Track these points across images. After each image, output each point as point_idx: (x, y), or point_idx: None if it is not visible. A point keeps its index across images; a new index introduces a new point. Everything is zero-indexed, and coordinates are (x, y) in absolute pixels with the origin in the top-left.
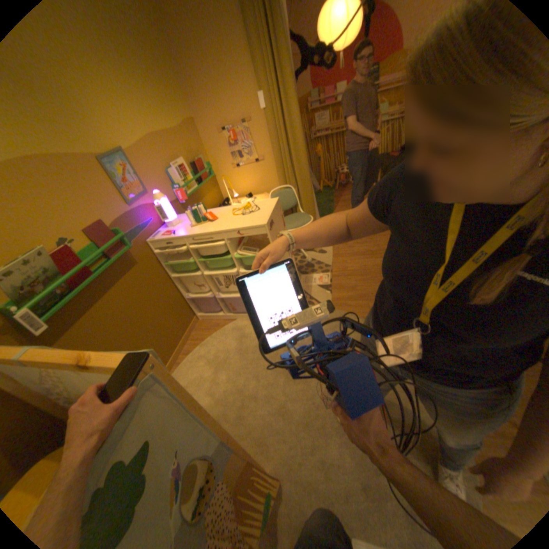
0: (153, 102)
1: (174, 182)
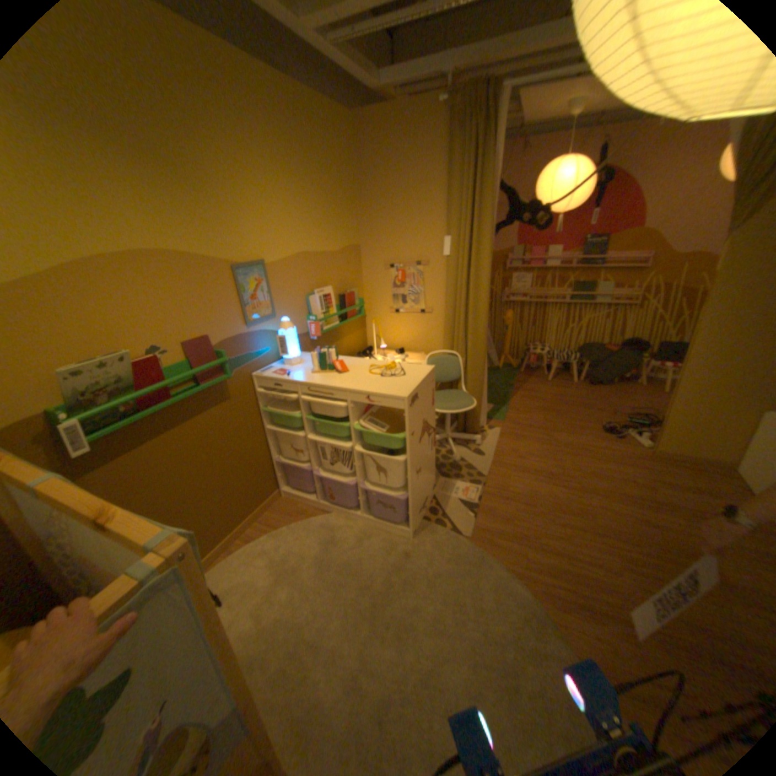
0: (319, 222)
1: (312, 312)
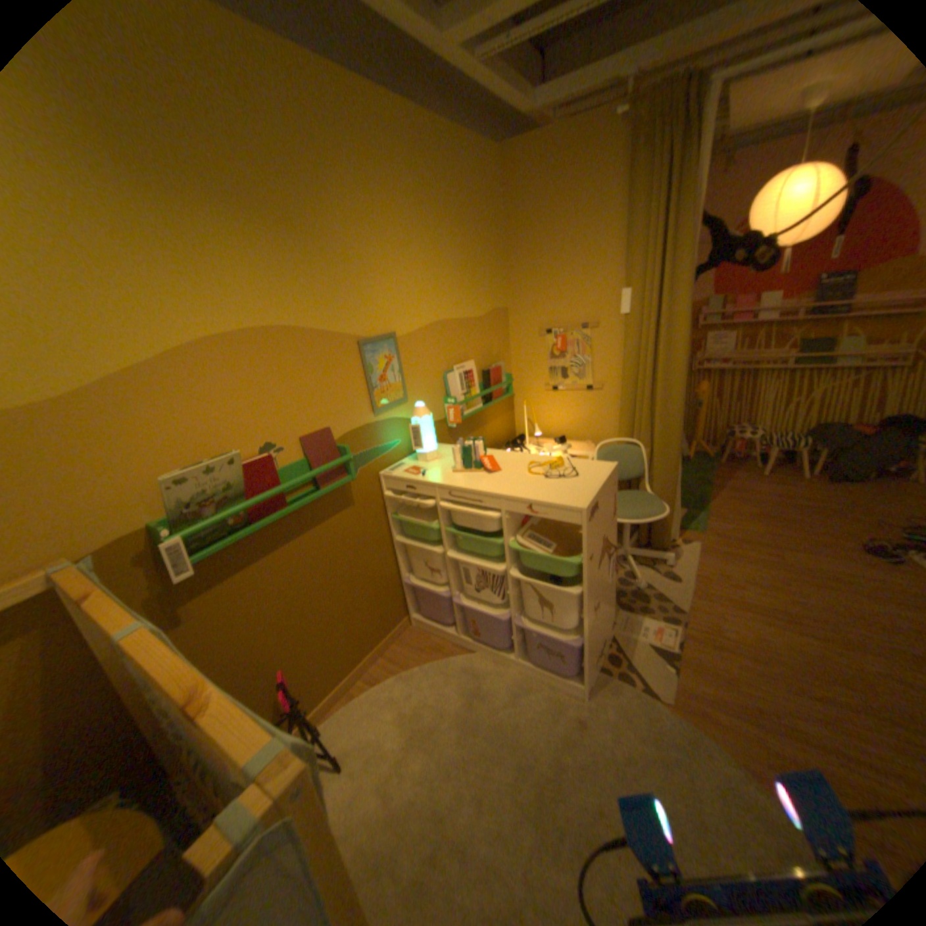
0: (460, 281)
1: (450, 394)
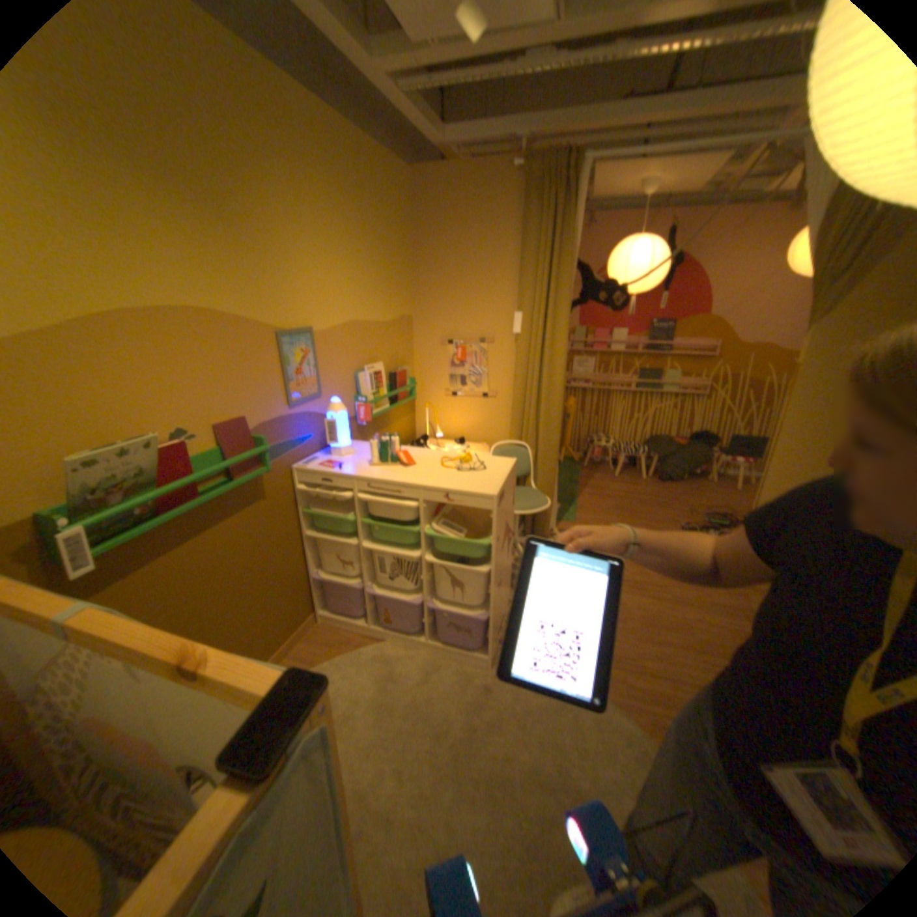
0: (372, 286)
1: (361, 392)
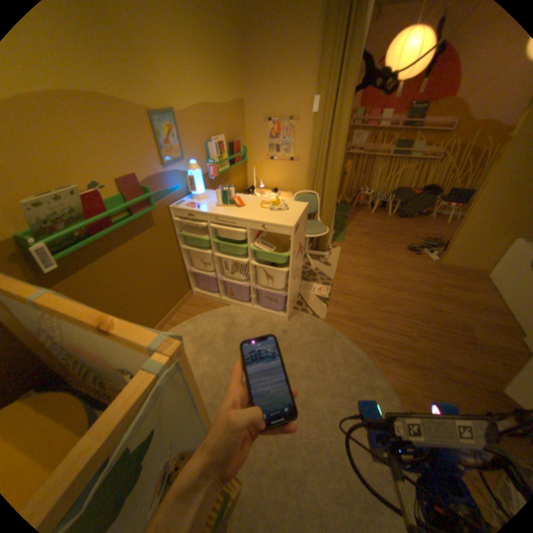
0: (214, 75)
1: (210, 157)
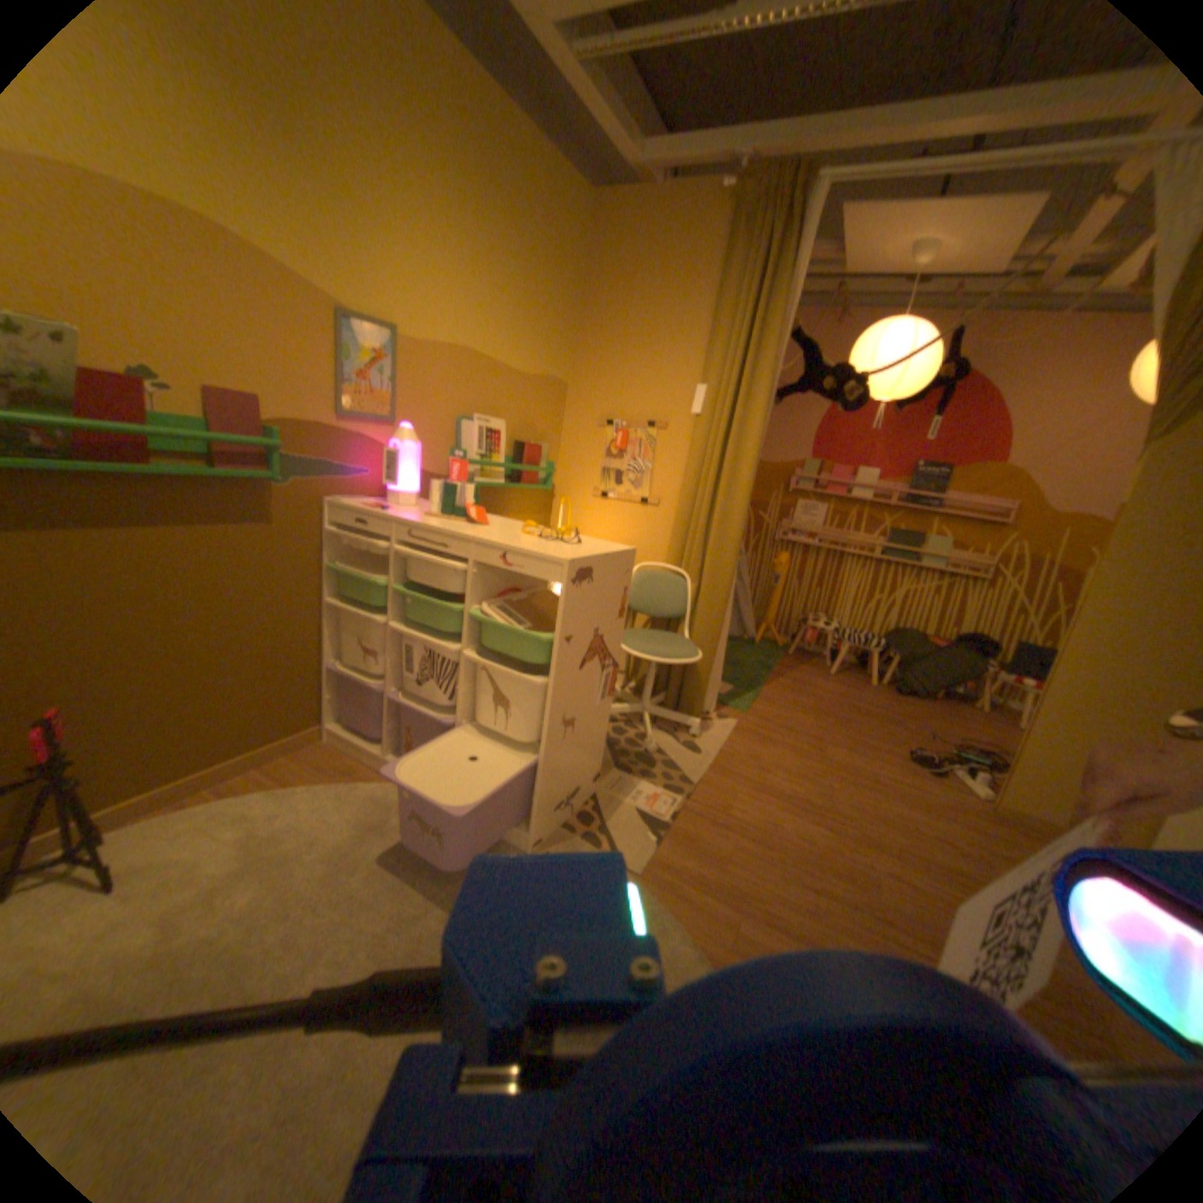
0: (510, 318)
1: (463, 448)
